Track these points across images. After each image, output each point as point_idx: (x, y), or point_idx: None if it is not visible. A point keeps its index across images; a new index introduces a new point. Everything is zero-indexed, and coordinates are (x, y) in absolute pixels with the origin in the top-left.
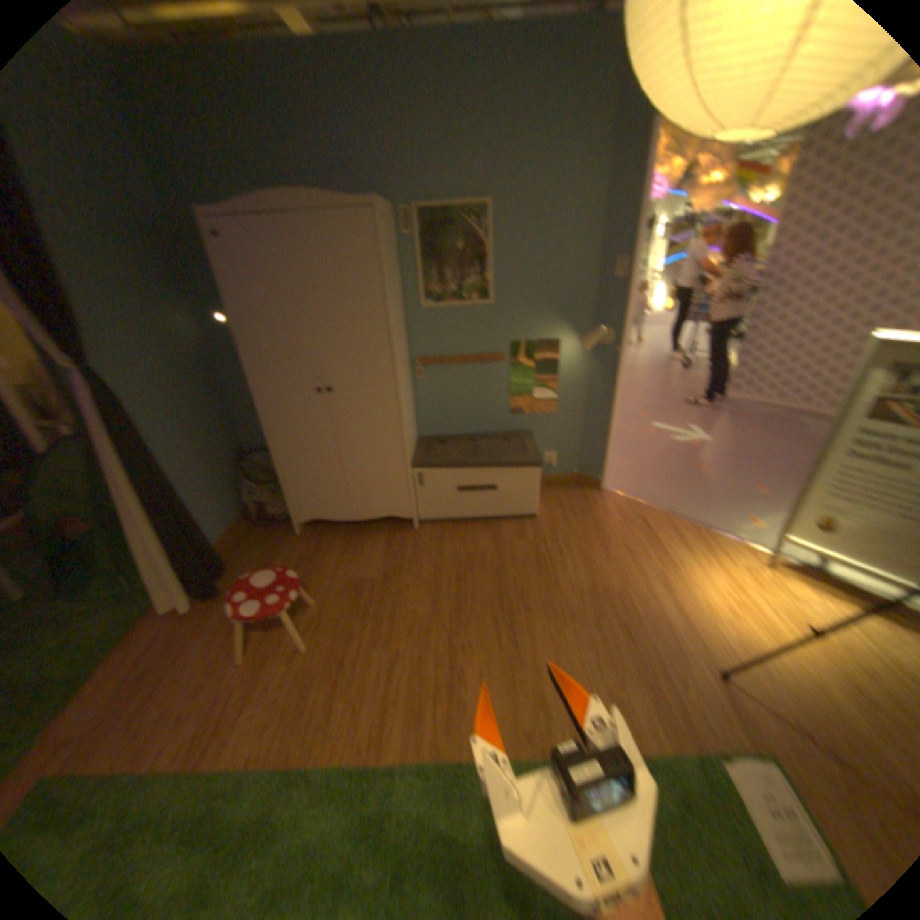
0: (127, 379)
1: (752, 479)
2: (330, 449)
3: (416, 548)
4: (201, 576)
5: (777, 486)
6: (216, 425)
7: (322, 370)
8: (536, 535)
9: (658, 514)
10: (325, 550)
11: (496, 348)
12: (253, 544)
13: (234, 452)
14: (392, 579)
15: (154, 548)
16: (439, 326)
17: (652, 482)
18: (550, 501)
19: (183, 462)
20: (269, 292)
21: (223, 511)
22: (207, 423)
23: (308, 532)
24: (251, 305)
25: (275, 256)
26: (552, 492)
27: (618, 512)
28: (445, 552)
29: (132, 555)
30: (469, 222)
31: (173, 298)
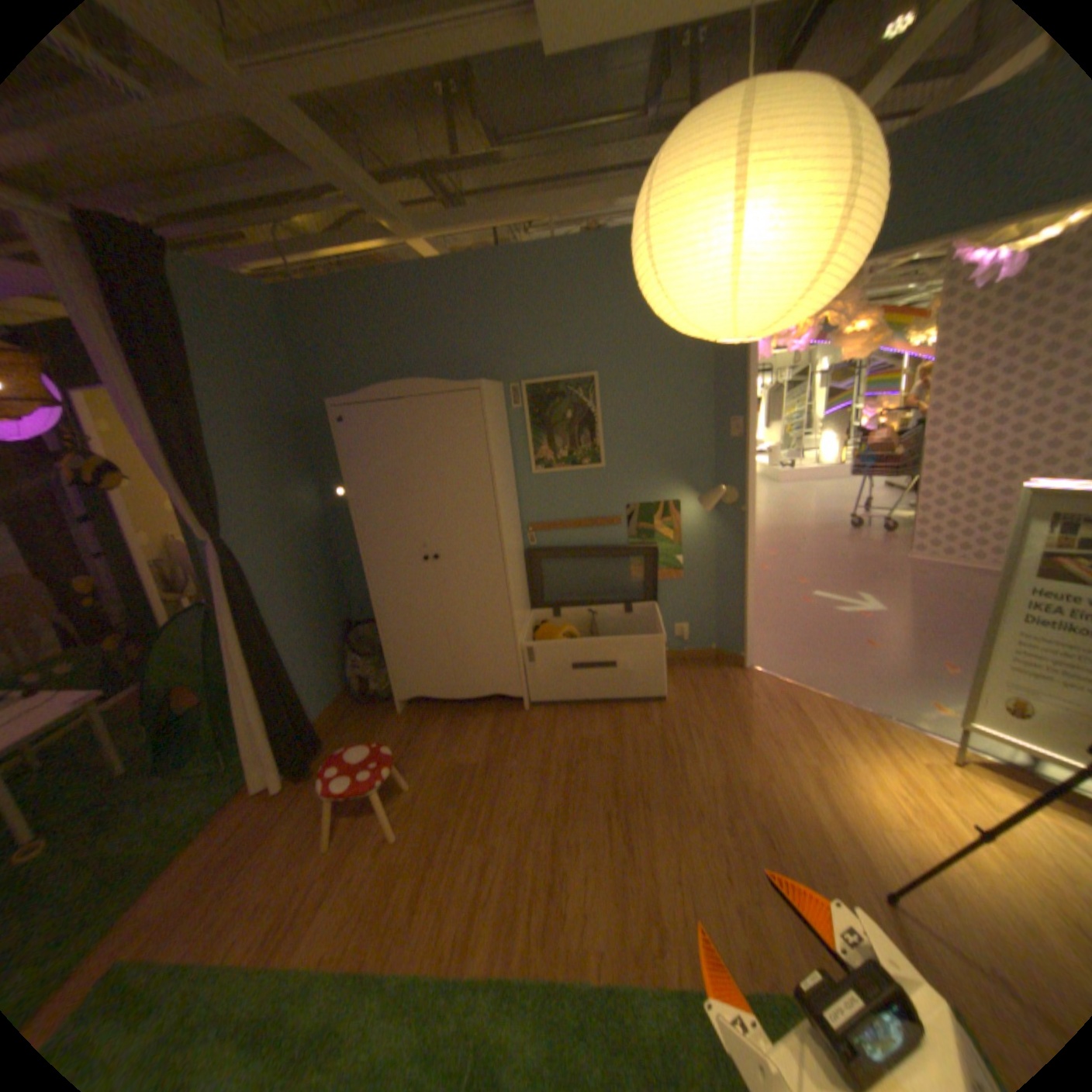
0: (255, 551)
1: (940, 657)
2: (438, 619)
3: (526, 733)
4: (299, 754)
5: (973, 667)
6: (330, 597)
7: (432, 539)
8: (665, 721)
9: (816, 699)
10: (428, 733)
11: (613, 512)
12: (354, 724)
13: (344, 625)
14: (496, 767)
15: (257, 720)
16: (552, 493)
17: (810, 661)
18: (684, 682)
19: (294, 633)
20: (387, 469)
21: (328, 687)
22: (322, 594)
23: (412, 713)
24: (370, 480)
25: (394, 437)
26: (687, 672)
27: (766, 696)
28: (558, 738)
29: (236, 726)
30: (578, 395)
31: (303, 477)
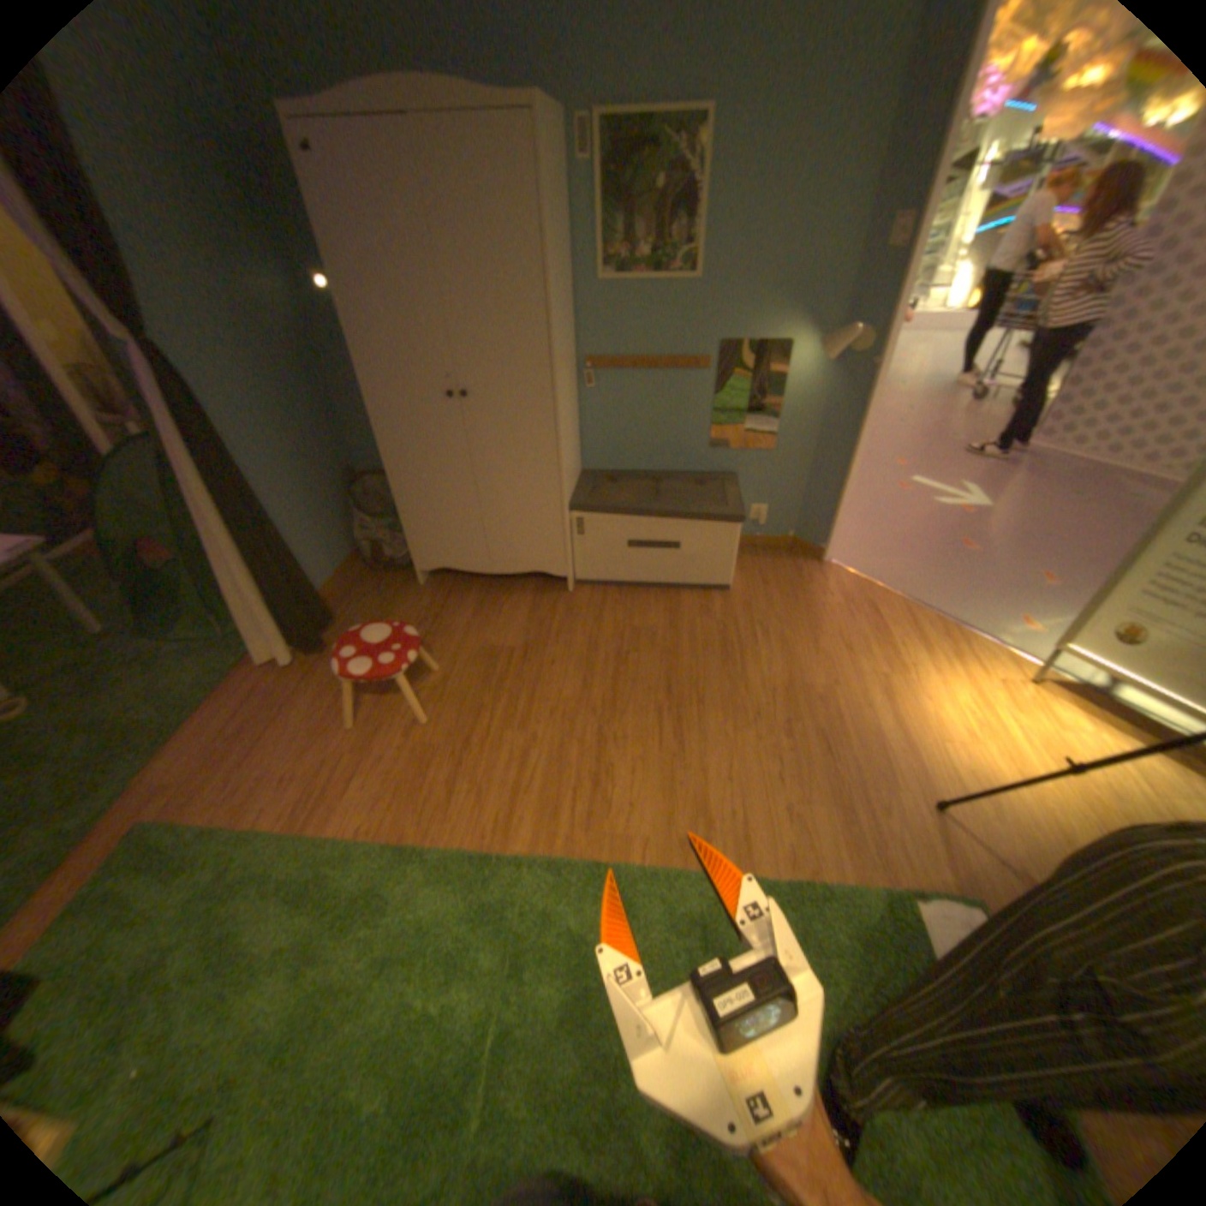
0: (207, 363)
1: (1040, 565)
2: (466, 478)
3: (570, 617)
4: (307, 624)
5: (1074, 579)
6: (323, 437)
7: (457, 368)
8: (727, 614)
9: (897, 602)
10: (457, 608)
11: (701, 350)
12: (370, 593)
13: (346, 474)
14: (536, 651)
15: (250, 585)
16: (623, 313)
17: (896, 558)
18: (752, 572)
19: (282, 482)
20: (388, 246)
21: (334, 549)
22: (312, 432)
23: (437, 584)
24: (363, 264)
25: (396, 189)
26: (757, 561)
27: (842, 594)
28: (606, 625)
29: (225, 591)
30: (680, 145)
31: (261, 250)
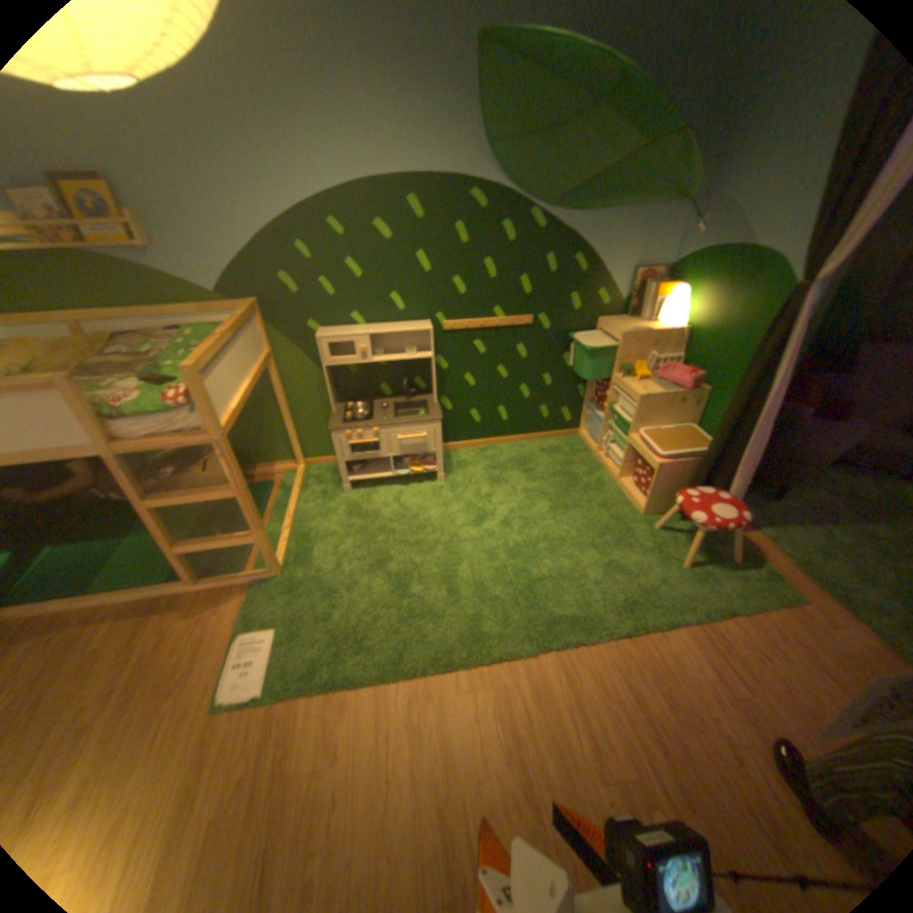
0: None
1: None
2: None
3: None
4: None
5: None
6: None
7: None
8: None
9: None
10: None
11: None
12: None
13: None
14: None
15: None
16: None
17: None
18: None
19: None
20: None
21: None
22: None
23: None
24: None
25: None
26: None
27: None
28: None
29: None
30: None
31: None
